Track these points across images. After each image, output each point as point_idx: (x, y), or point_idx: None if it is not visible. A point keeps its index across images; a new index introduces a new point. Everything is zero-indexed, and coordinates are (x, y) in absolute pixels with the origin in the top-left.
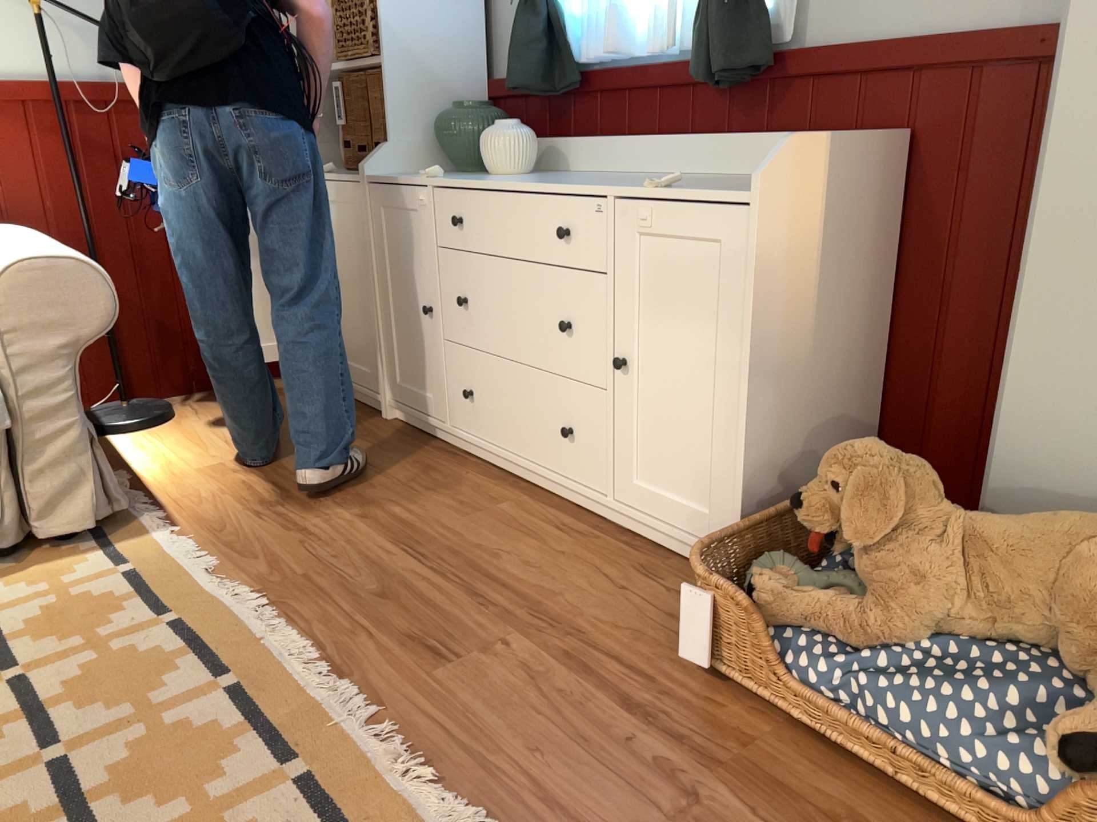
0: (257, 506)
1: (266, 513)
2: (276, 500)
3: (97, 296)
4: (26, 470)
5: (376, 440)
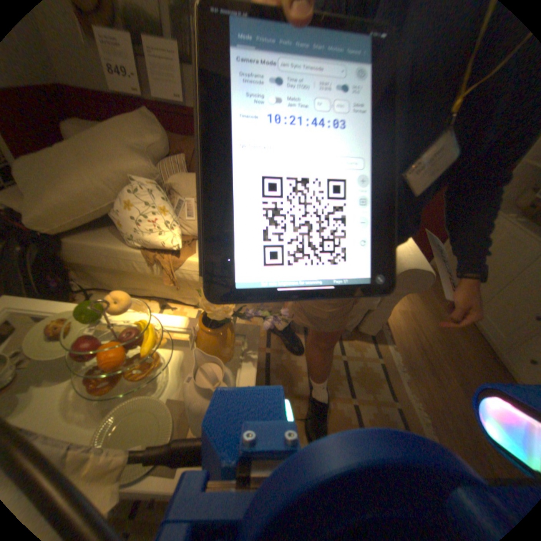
0: (421, 350)
1: (424, 357)
2: (428, 351)
3: (427, 284)
4: (368, 316)
5: (464, 332)
